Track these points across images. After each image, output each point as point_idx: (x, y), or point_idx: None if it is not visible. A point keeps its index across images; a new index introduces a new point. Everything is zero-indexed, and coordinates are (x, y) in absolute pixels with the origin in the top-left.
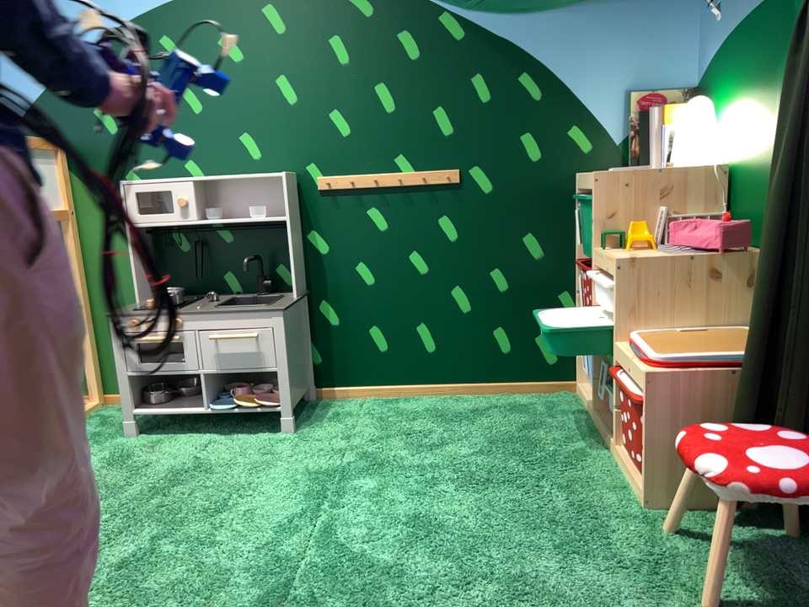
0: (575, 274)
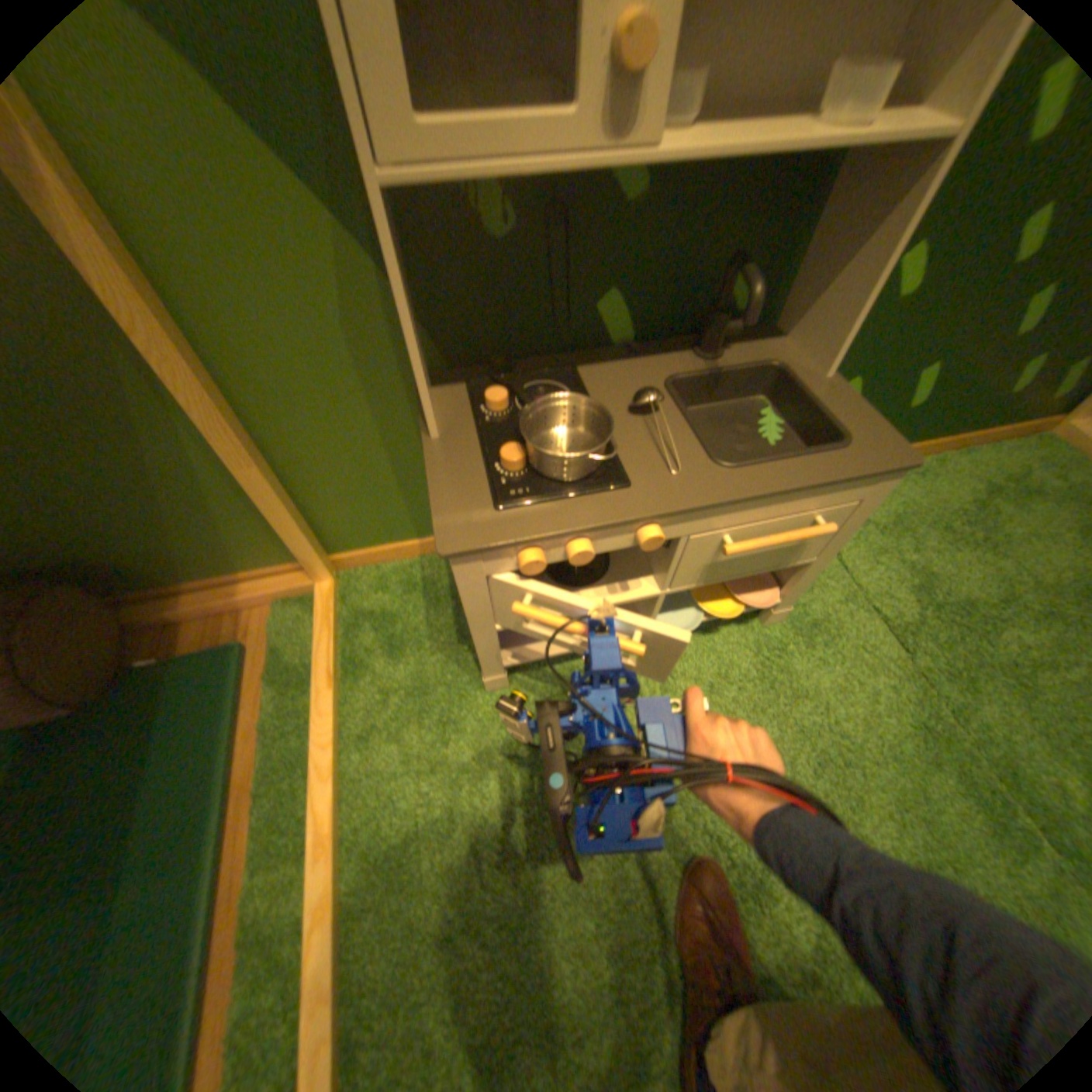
0: None
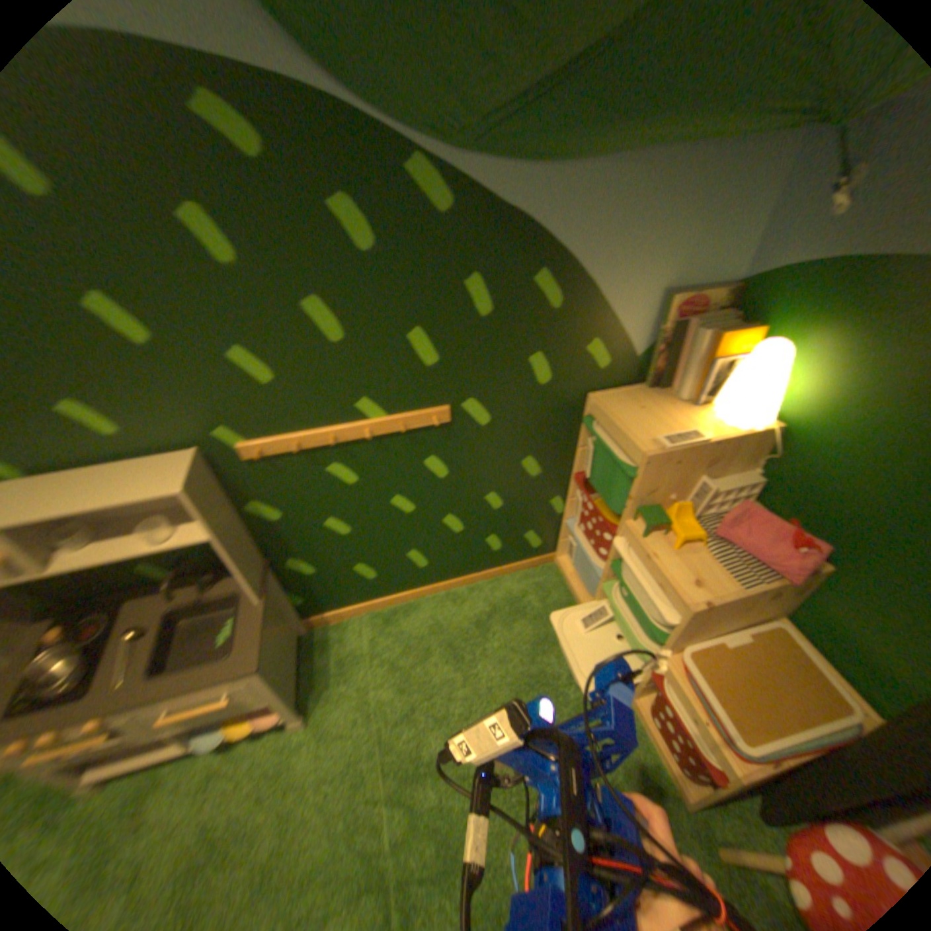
0: (571, 485)
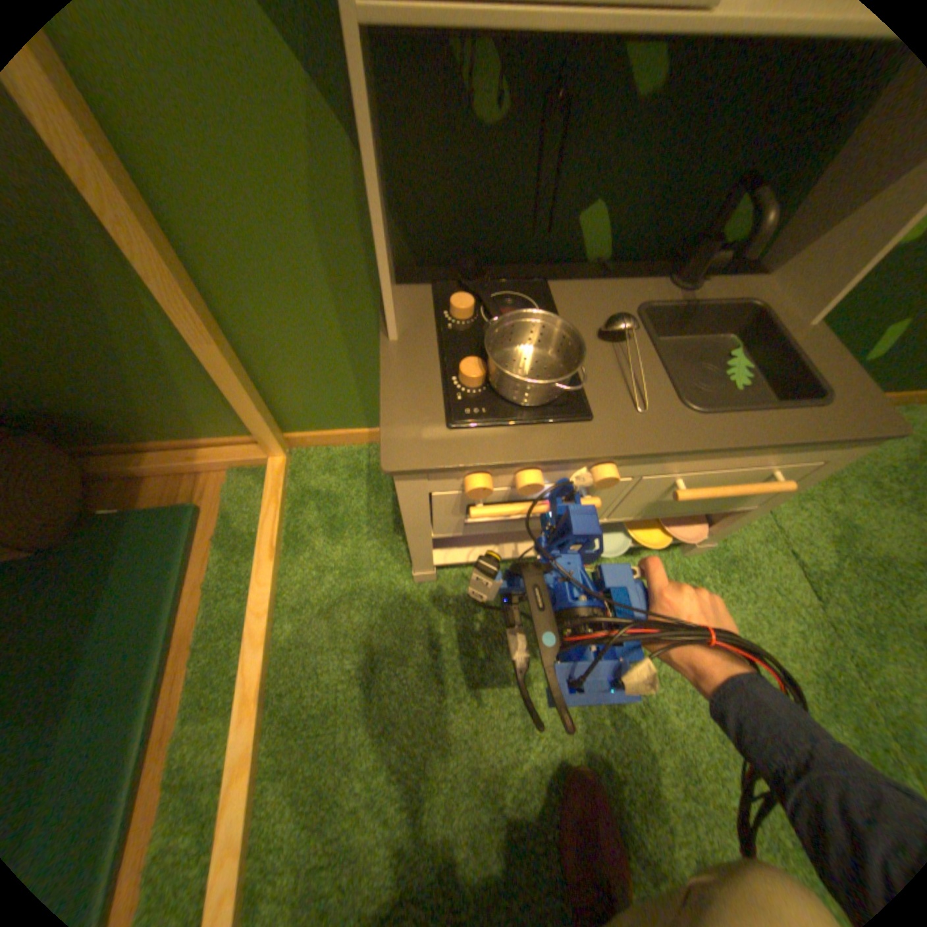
0: None
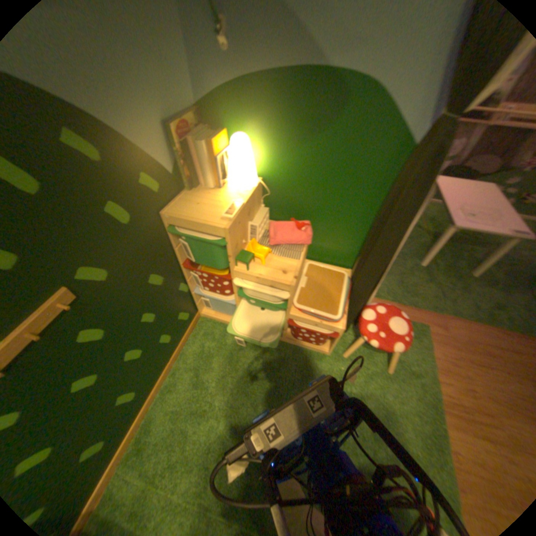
0: (183, 271)
